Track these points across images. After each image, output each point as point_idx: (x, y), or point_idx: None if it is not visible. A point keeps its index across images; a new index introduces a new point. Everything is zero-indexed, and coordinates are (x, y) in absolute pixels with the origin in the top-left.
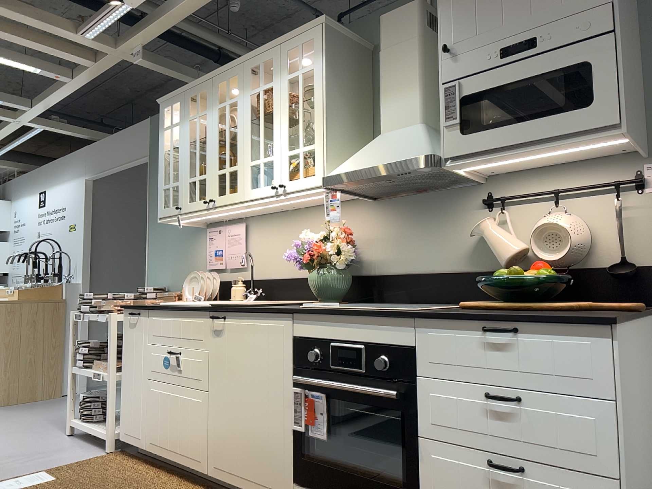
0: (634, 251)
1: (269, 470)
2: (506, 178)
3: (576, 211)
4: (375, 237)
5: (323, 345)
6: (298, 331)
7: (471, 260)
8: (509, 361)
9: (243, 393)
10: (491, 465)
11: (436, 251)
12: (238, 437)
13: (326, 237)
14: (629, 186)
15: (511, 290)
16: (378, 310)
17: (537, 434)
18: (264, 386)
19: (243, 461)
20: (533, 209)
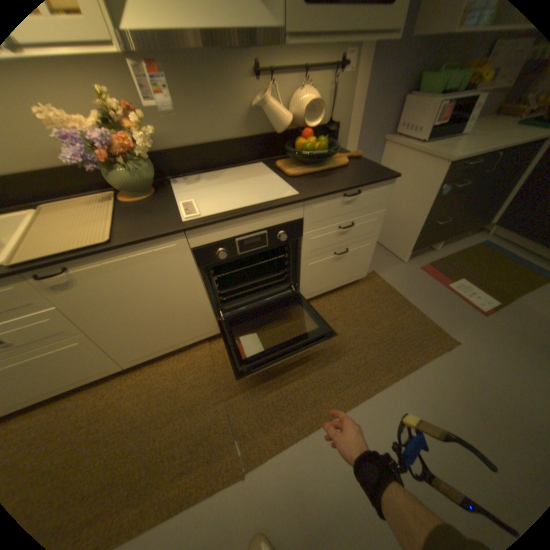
0: (334, 114)
1: (194, 330)
2: (270, 46)
3: (314, 85)
4: (144, 107)
5: (228, 243)
6: (197, 242)
7: (246, 127)
8: (352, 208)
9: (143, 309)
10: (338, 255)
11: (216, 121)
12: (151, 333)
13: (101, 118)
14: (339, 66)
15: (309, 156)
16: (270, 202)
17: (355, 234)
18: (168, 293)
19: (164, 340)
20: (288, 81)
